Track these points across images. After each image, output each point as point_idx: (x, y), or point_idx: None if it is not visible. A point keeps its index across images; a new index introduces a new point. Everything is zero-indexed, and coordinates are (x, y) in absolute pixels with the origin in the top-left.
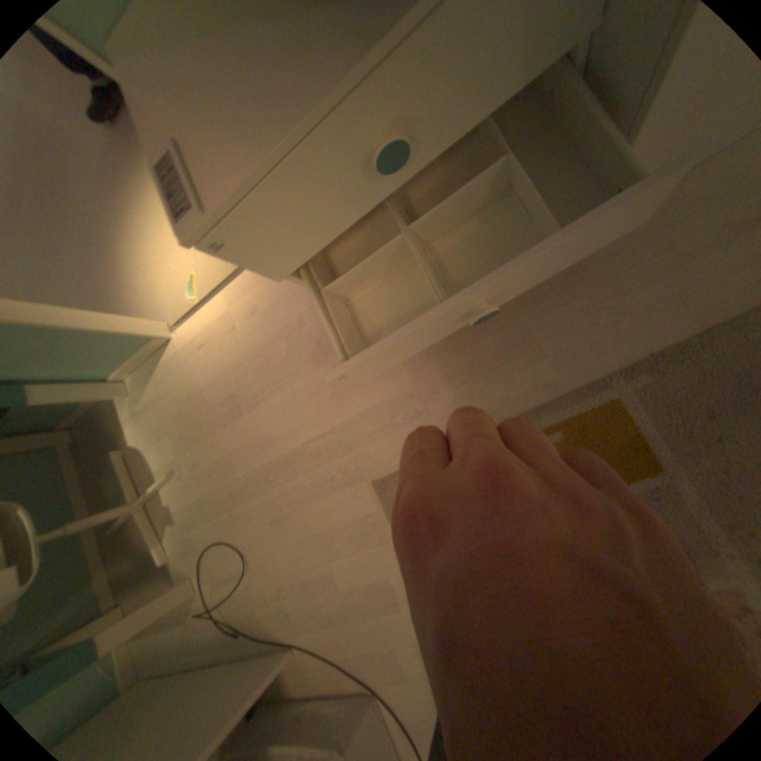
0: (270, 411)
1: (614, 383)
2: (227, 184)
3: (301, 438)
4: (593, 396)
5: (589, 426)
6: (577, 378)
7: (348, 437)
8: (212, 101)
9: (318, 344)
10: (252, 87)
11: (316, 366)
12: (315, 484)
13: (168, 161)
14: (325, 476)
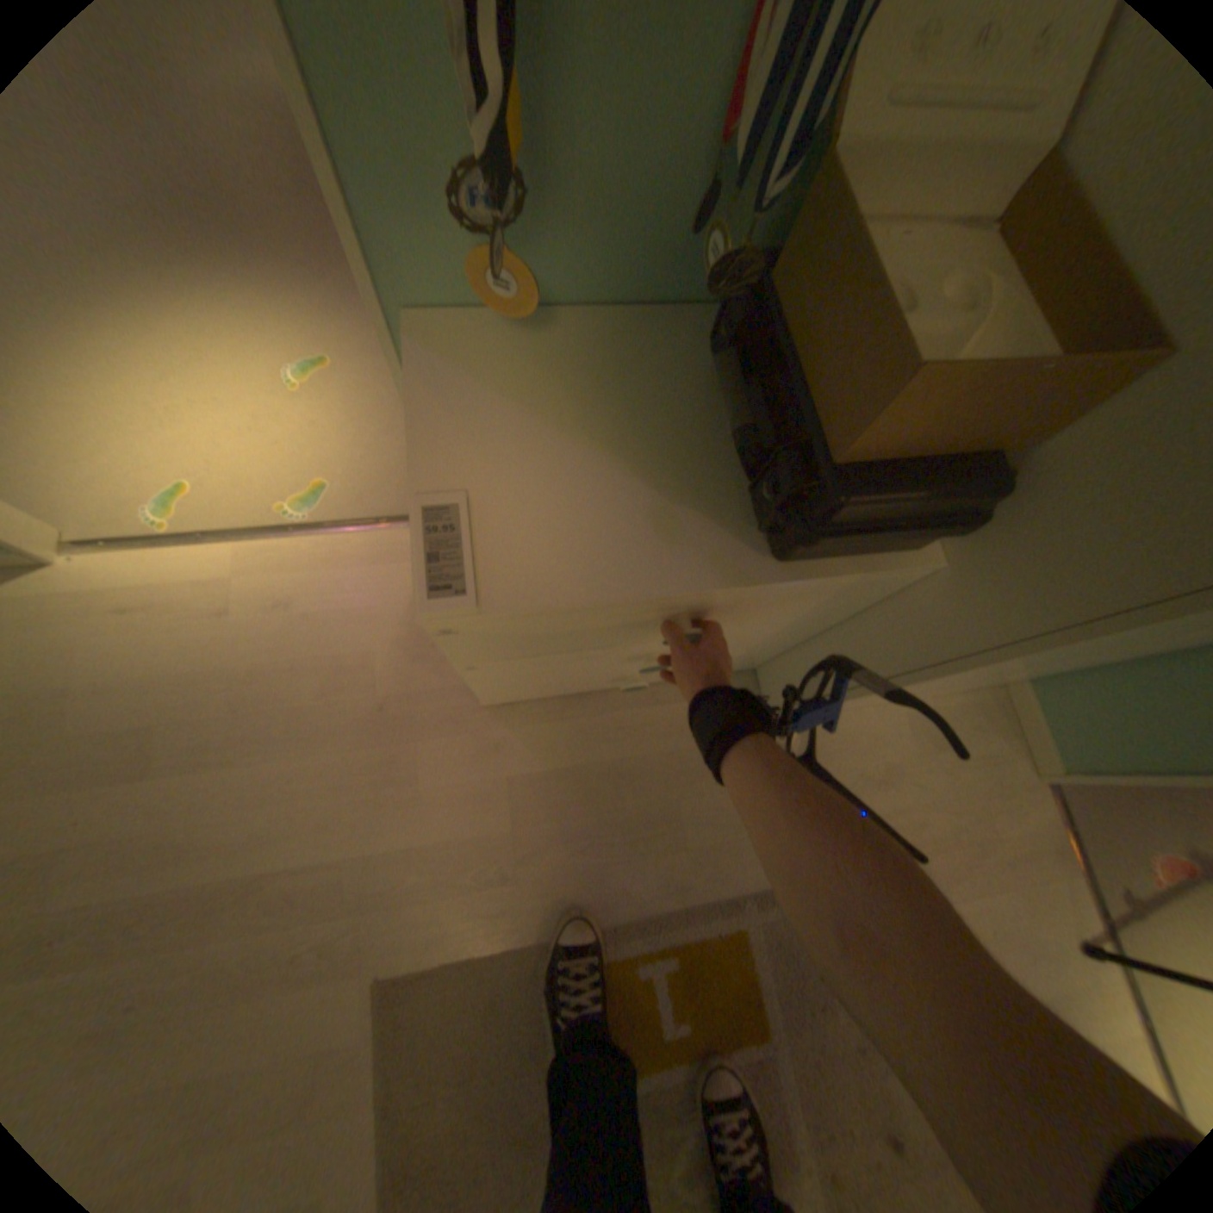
0: (218, 793)
1: (745, 910)
2: (521, 593)
3: (262, 865)
4: (722, 921)
5: (709, 960)
6: (710, 891)
7: (361, 888)
8: (537, 492)
9: (378, 711)
10: (595, 519)
11: (357, 744)
12: (247, 968)
13: (444, 513)
14: (279, 954)
